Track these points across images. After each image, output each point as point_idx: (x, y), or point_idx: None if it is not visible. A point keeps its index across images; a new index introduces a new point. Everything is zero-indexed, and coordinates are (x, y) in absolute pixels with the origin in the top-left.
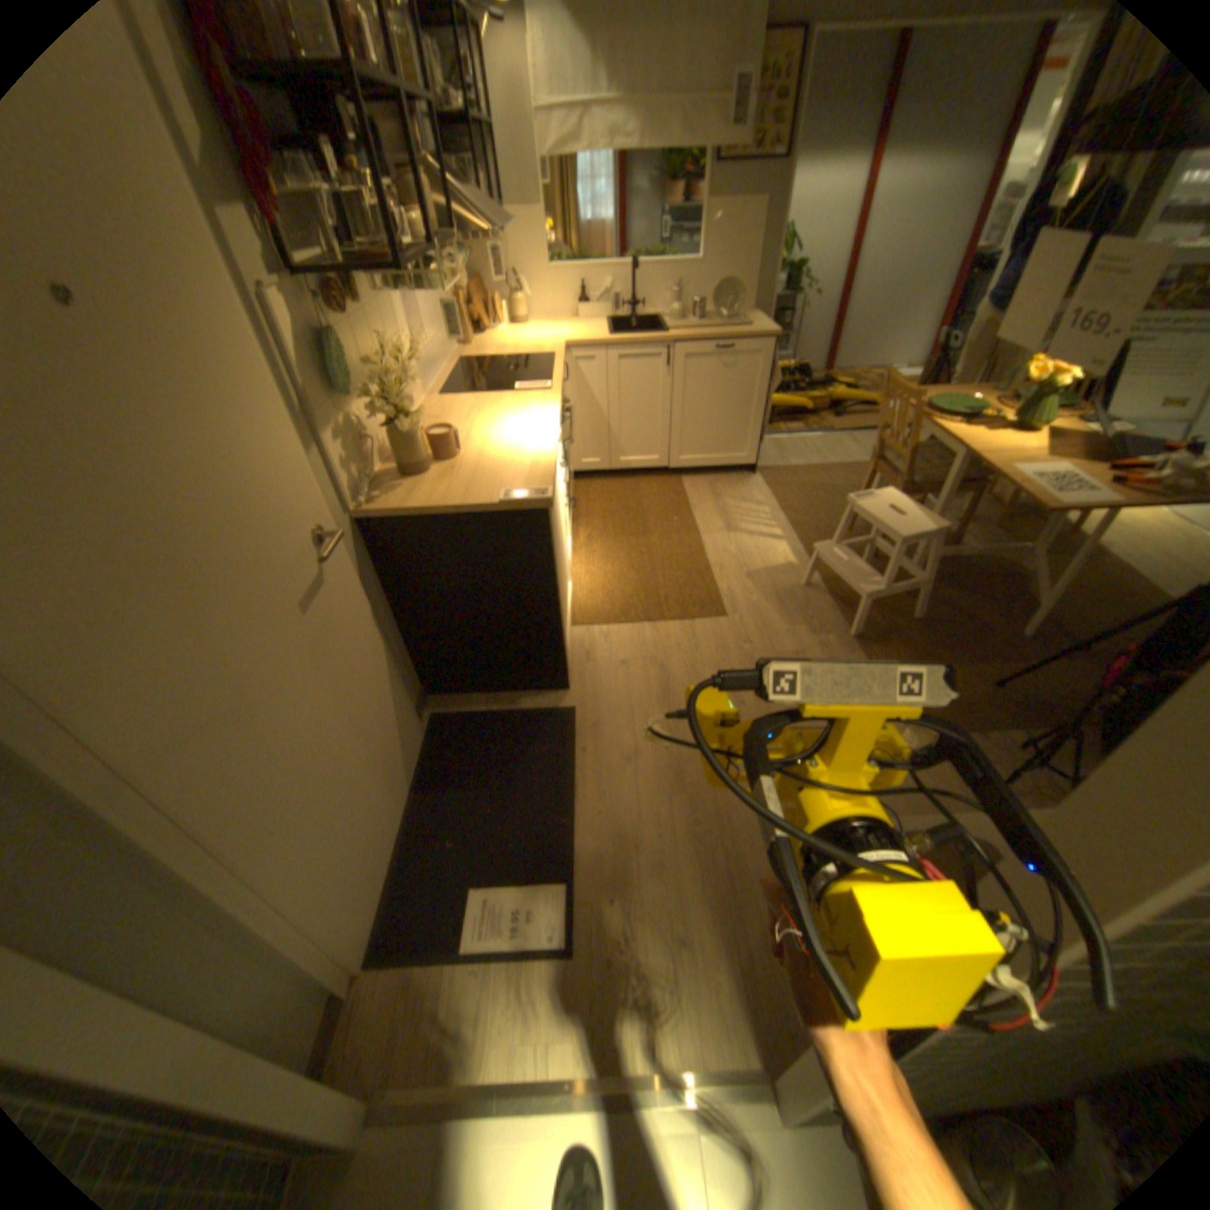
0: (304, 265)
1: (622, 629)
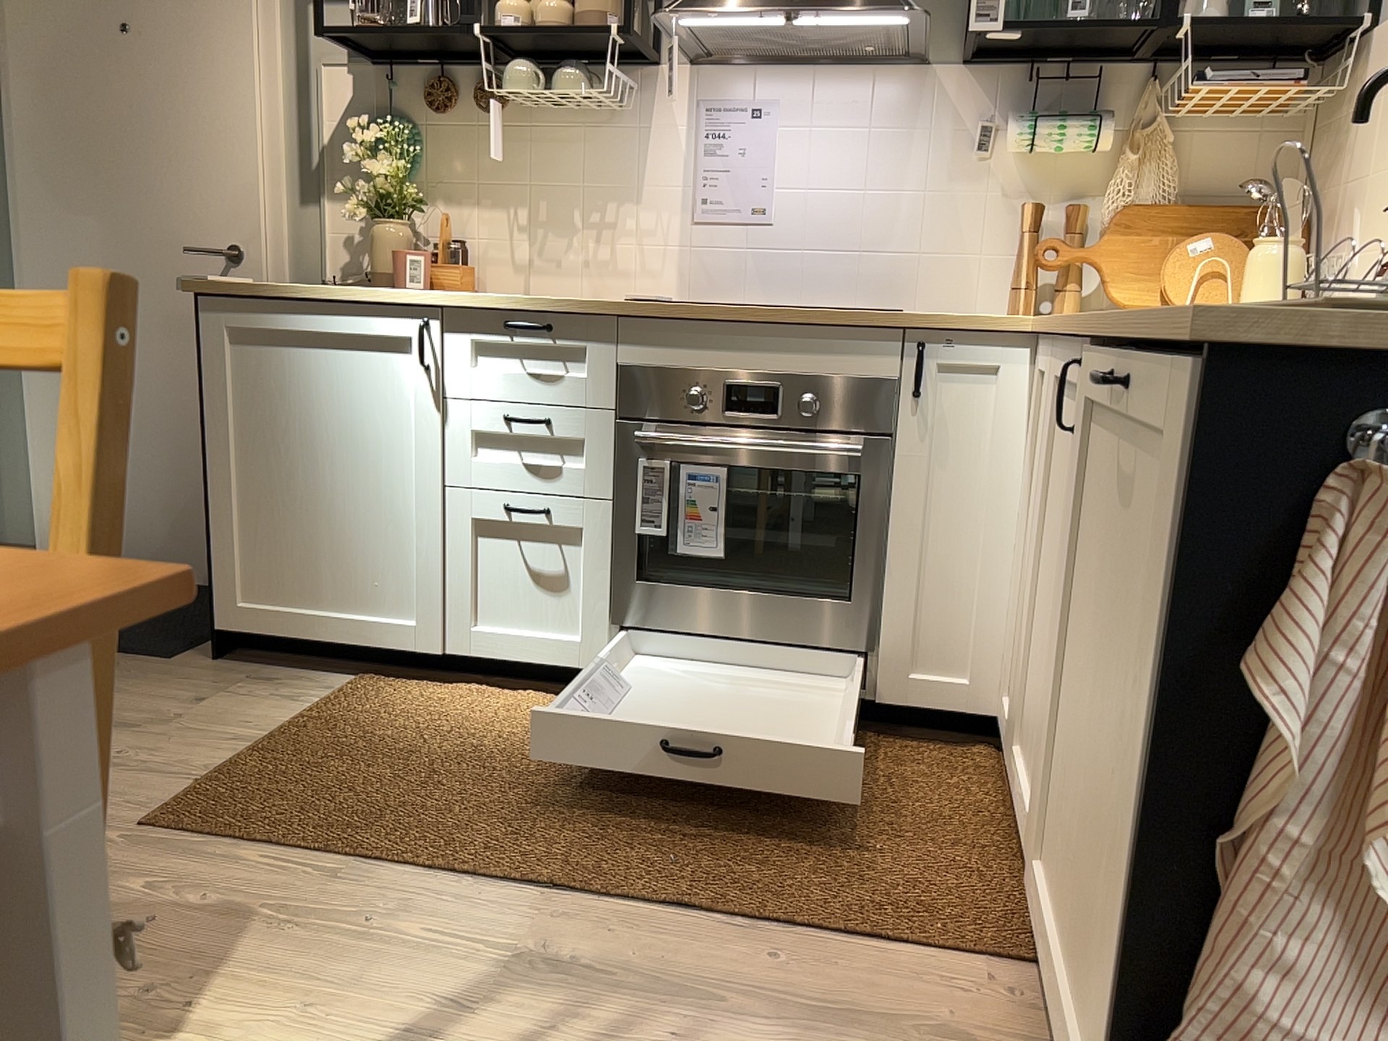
0: (389, 56)
1: (281, 708)
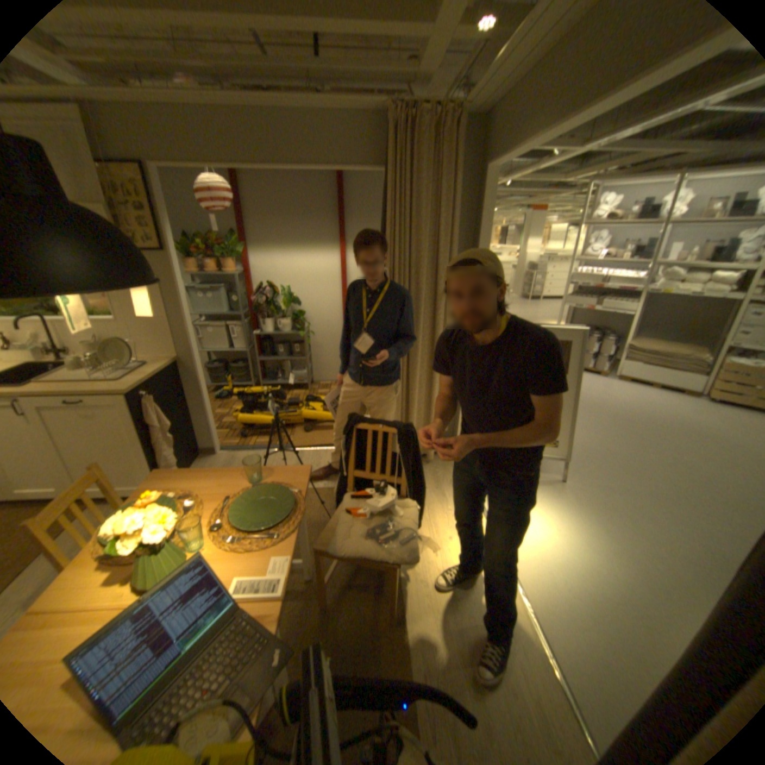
0: None
1: None
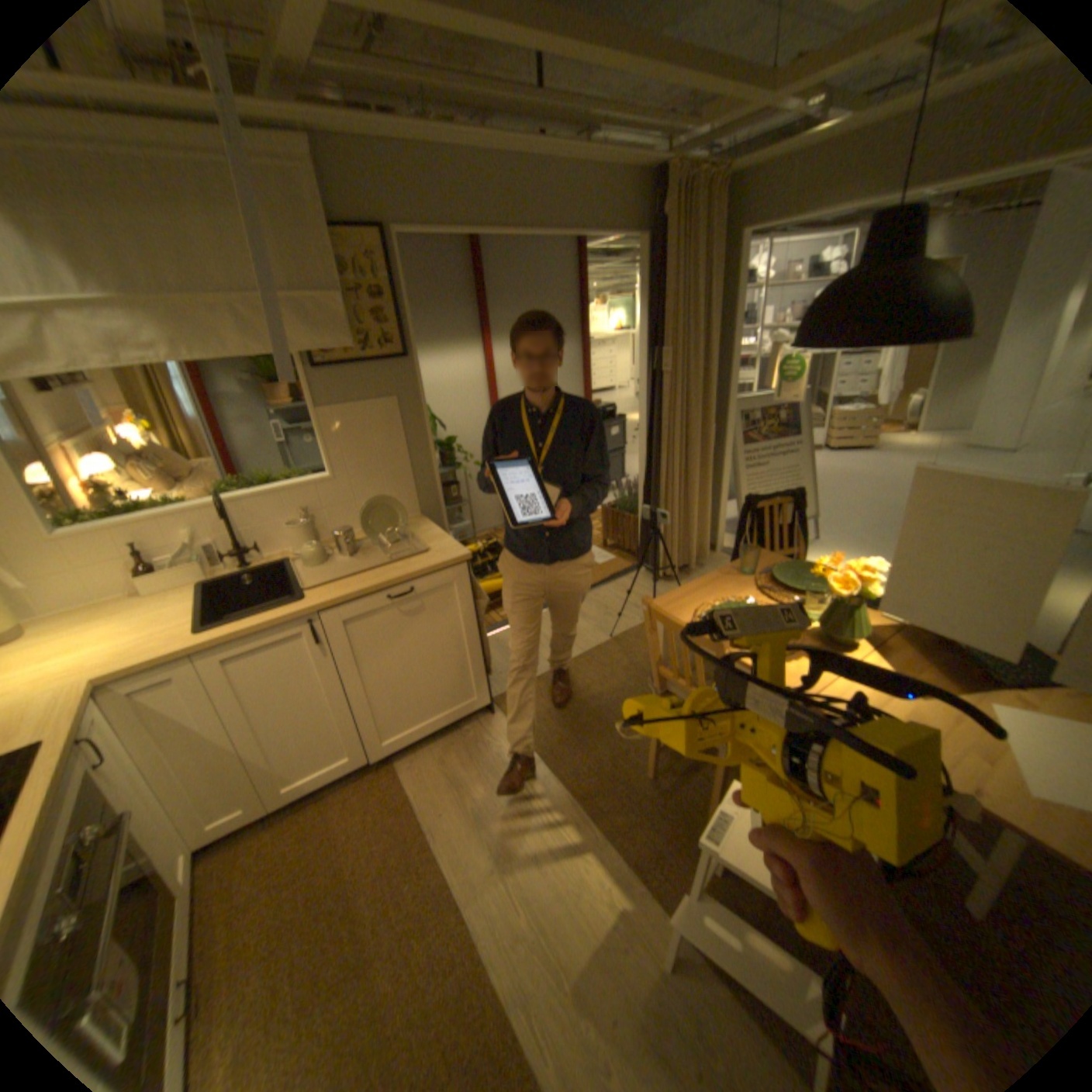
0: None
1: None
